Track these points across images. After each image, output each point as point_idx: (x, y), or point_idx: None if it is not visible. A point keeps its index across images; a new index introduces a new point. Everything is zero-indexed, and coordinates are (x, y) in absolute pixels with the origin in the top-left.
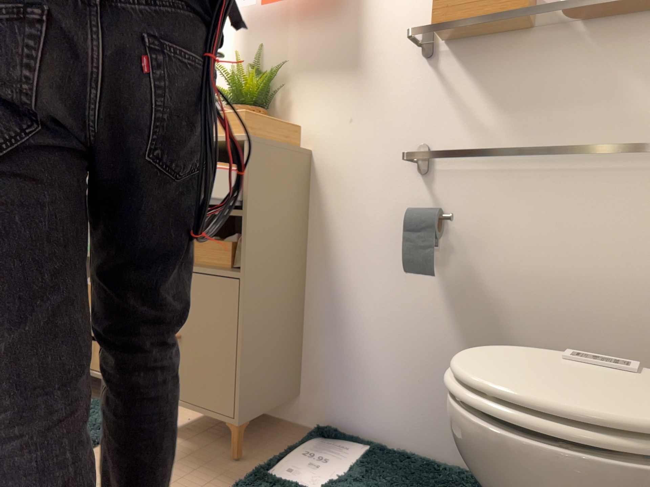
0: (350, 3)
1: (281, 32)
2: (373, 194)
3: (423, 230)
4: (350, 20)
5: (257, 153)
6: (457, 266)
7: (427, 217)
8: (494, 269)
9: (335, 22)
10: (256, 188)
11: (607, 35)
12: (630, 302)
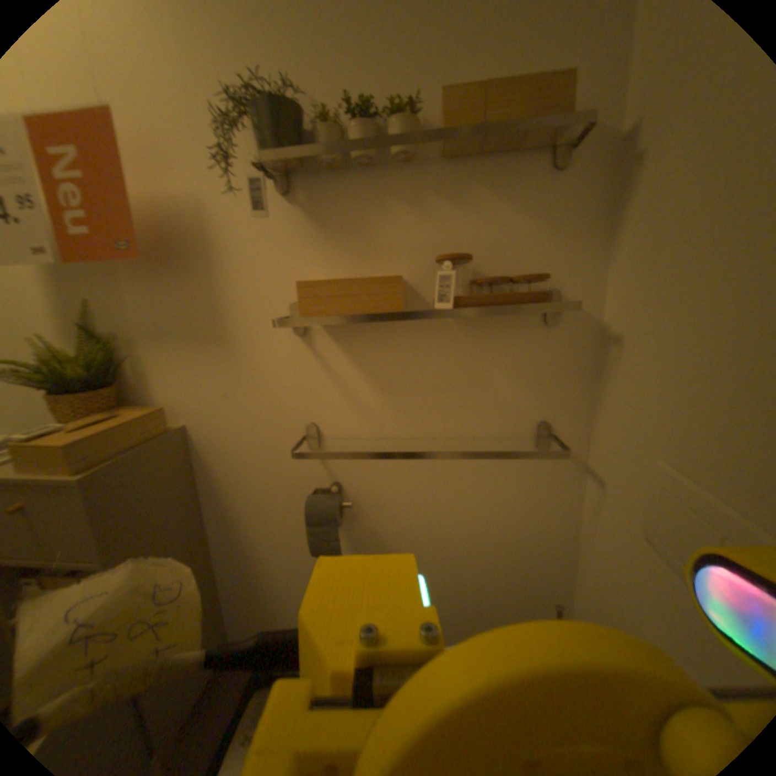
0: (195, 256)
1: (106, 282)
2: (267, 470)
3: (328, 526)
4: (199, 276)
5: (97, 491)
6: (363, 531)
7: (330, 512)
8: (398, 532)
9: (180, 277)
10: (108, 531)
11: (481, 324)
12: (509, 551)
